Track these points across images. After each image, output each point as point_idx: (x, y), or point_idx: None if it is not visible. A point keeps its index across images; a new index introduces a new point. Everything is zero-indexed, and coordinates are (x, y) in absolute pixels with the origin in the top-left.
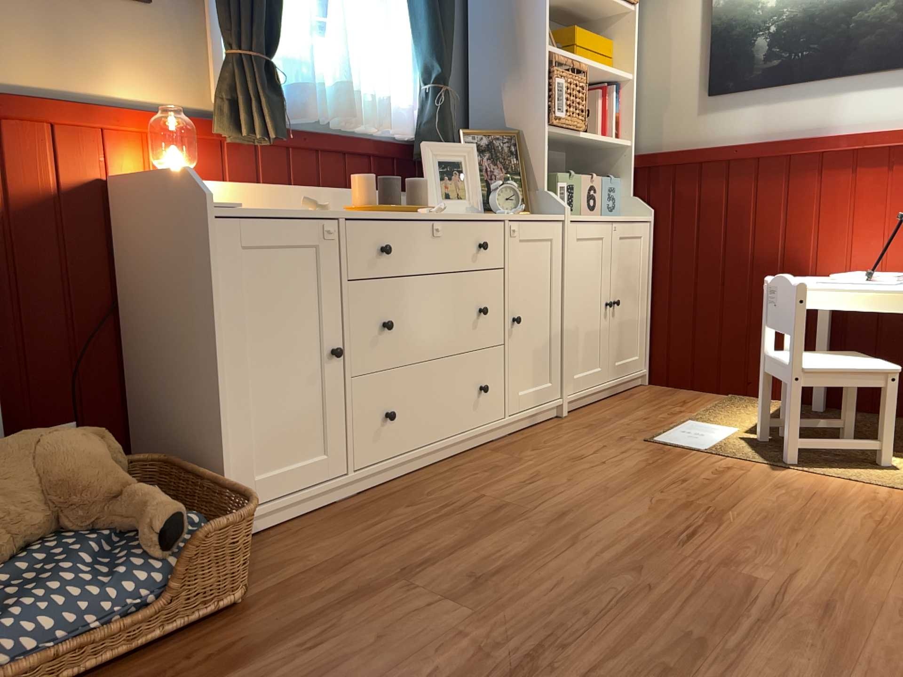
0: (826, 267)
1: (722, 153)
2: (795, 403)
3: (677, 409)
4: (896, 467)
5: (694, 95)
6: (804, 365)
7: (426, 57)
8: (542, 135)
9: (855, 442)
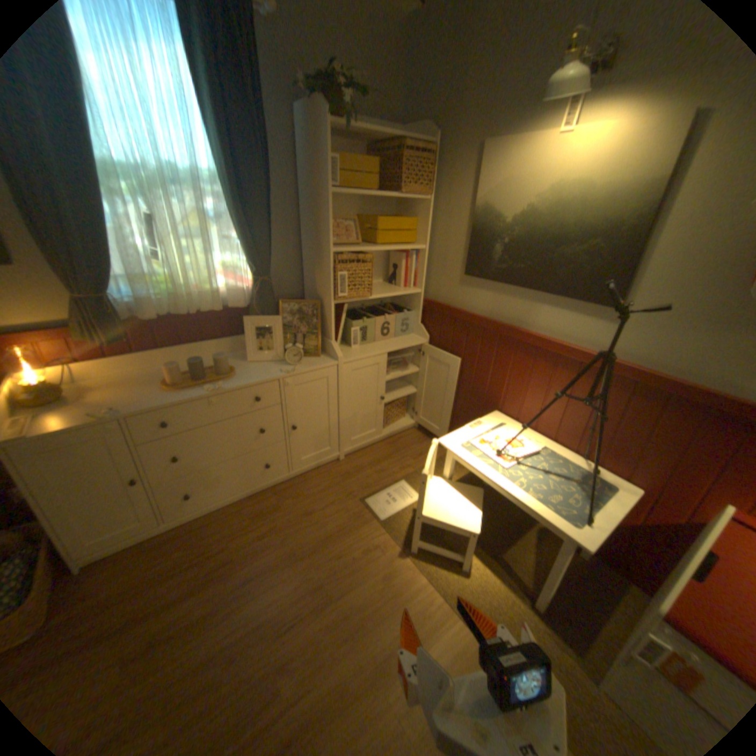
0: (508, 410)
1: (466, 317)
2: (417, 529)
3: (409, 463)
4: (470, 575)
5: (458, 270)
6: (427, 510)
7: (247, 259)
8: (330, 308)
9: (450, 556)
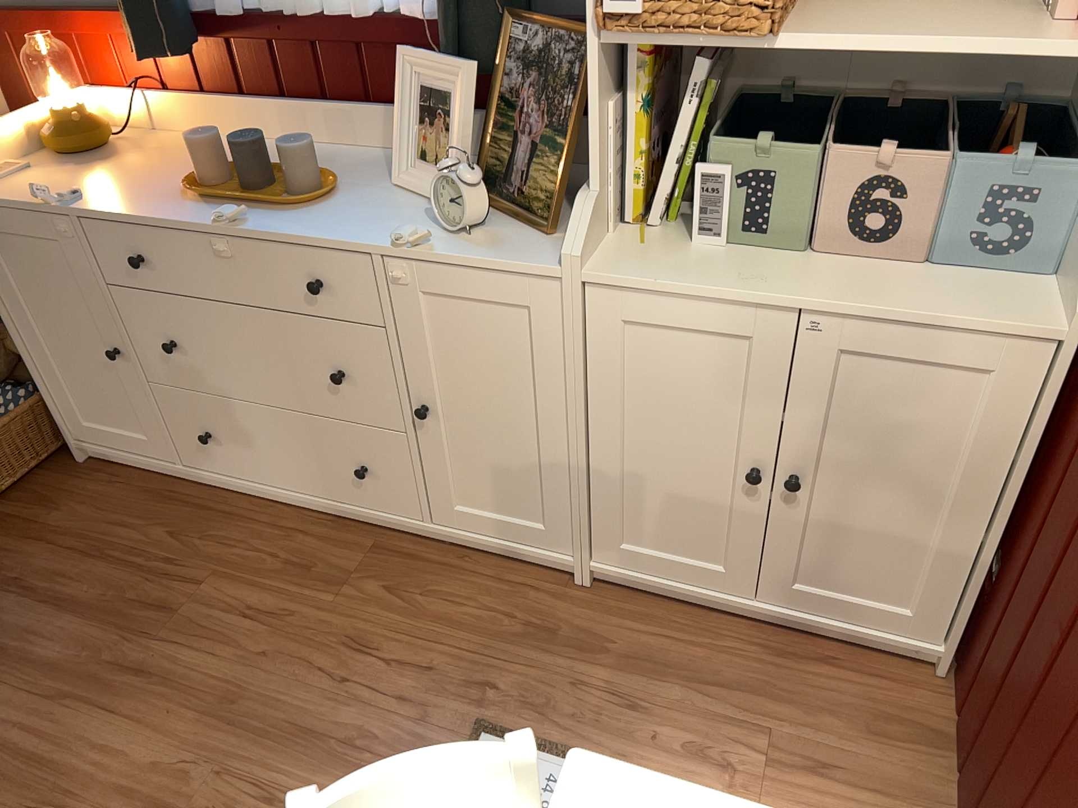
0: None
1: None
2: None
3: (738, 751)
4: None
5: None
6: None
7: None
8: (592, 65)
9: None
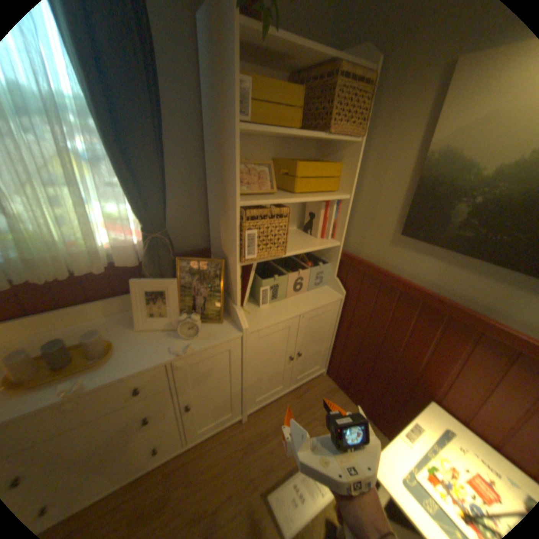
0: (453, 408)
1: (399, 285)
2: None
3: (318, 432)
4: None
5: (392, 227)
6: None
7: (133, 212)
8: (236, 271)
9: None
